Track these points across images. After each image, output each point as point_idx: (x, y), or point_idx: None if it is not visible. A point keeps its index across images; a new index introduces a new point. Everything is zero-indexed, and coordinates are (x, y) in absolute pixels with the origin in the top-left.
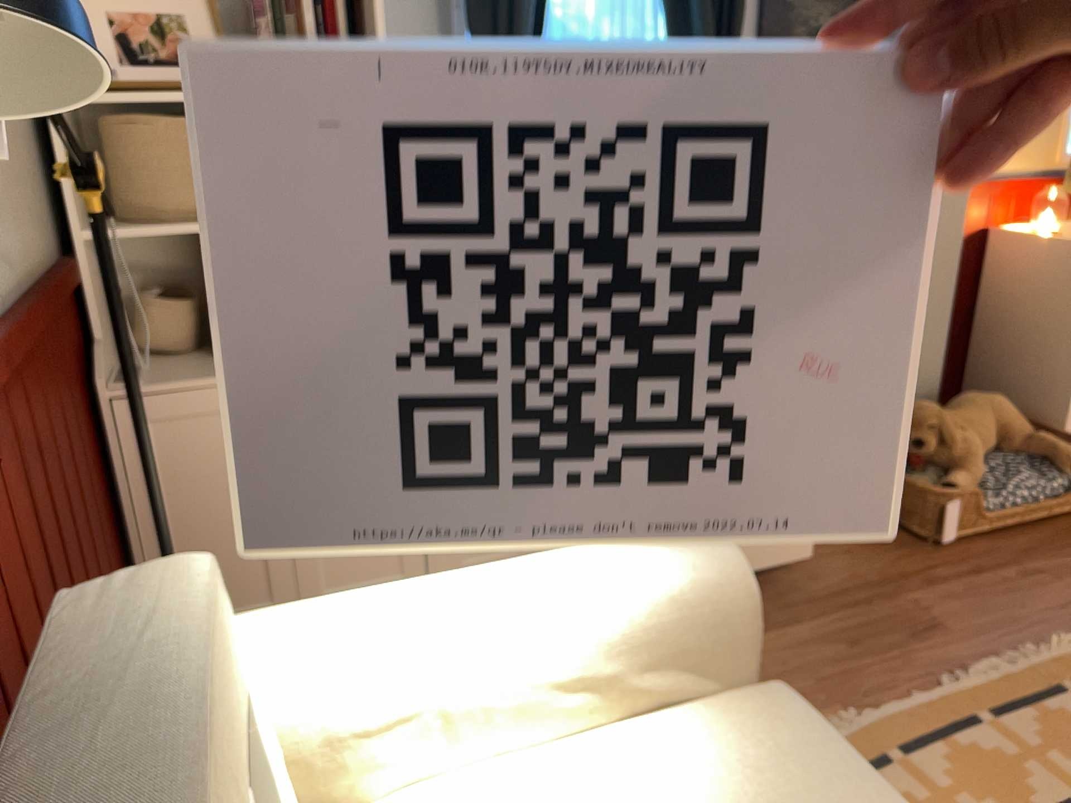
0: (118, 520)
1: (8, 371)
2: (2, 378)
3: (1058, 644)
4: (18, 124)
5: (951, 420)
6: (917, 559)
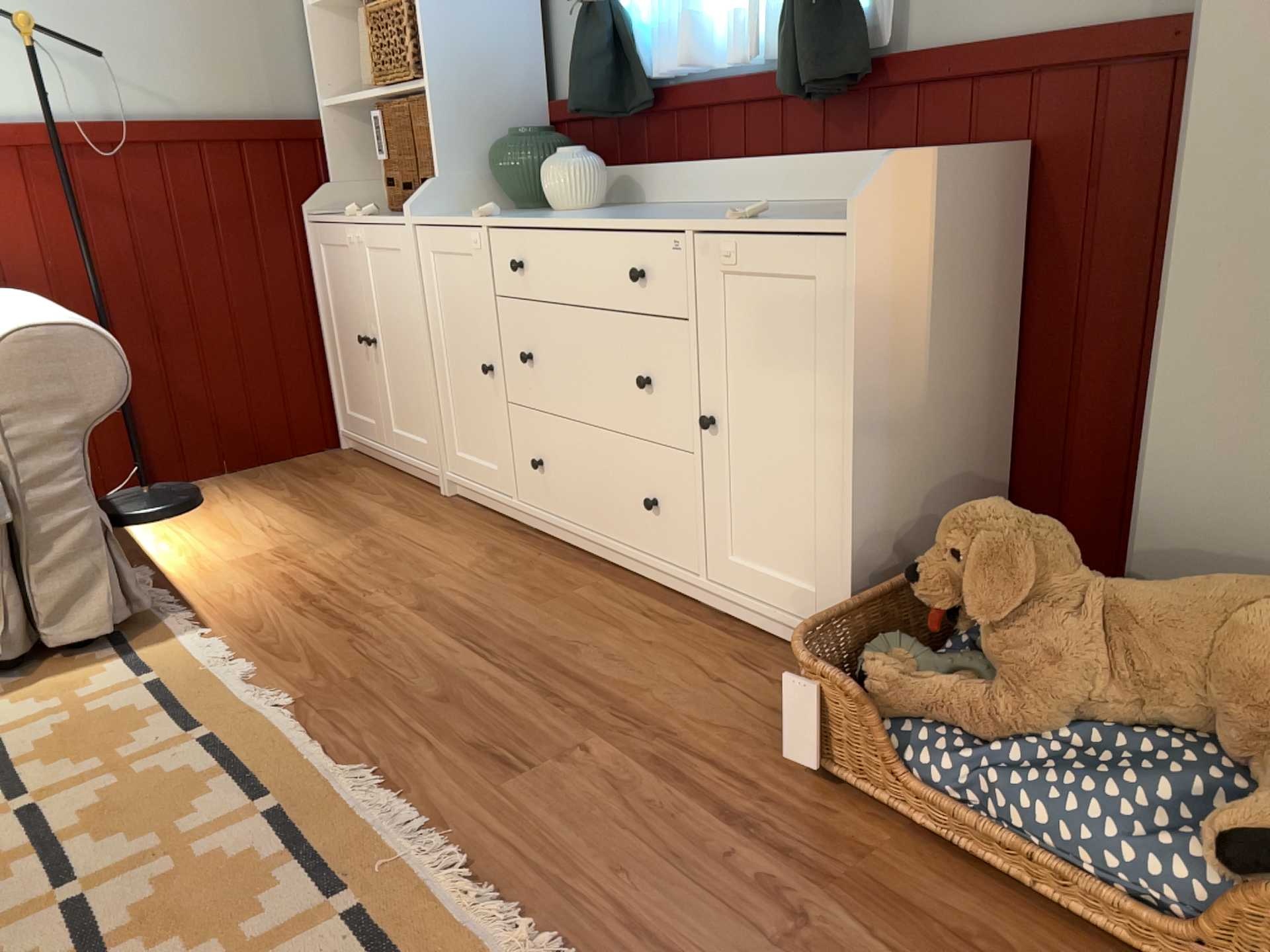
0: (319, 316)
1: (112, 158)
2: (95, 158)
3: (498, 905)
4: (272, 26)
5: (1016, 559)
6: (747, 747)
